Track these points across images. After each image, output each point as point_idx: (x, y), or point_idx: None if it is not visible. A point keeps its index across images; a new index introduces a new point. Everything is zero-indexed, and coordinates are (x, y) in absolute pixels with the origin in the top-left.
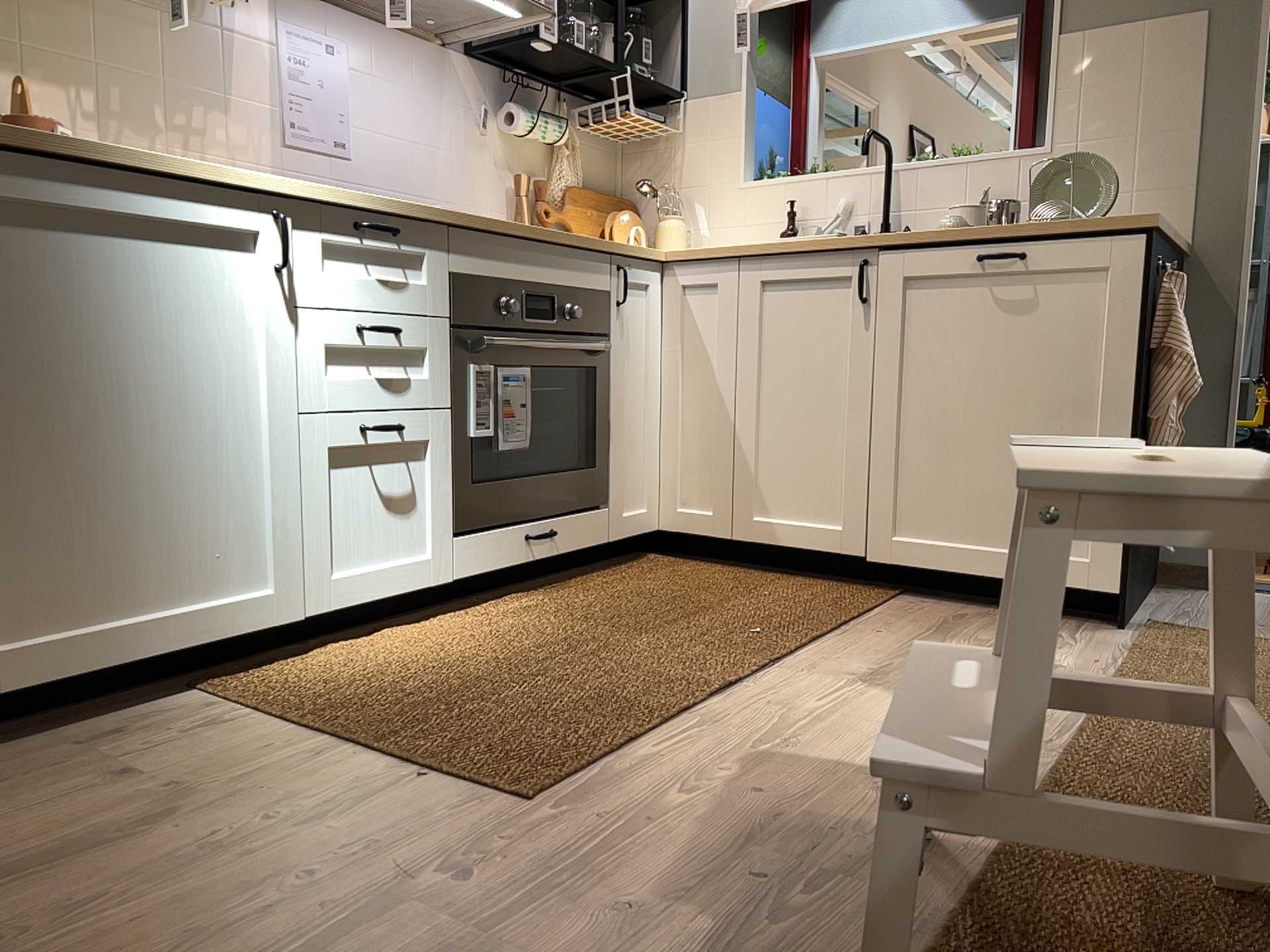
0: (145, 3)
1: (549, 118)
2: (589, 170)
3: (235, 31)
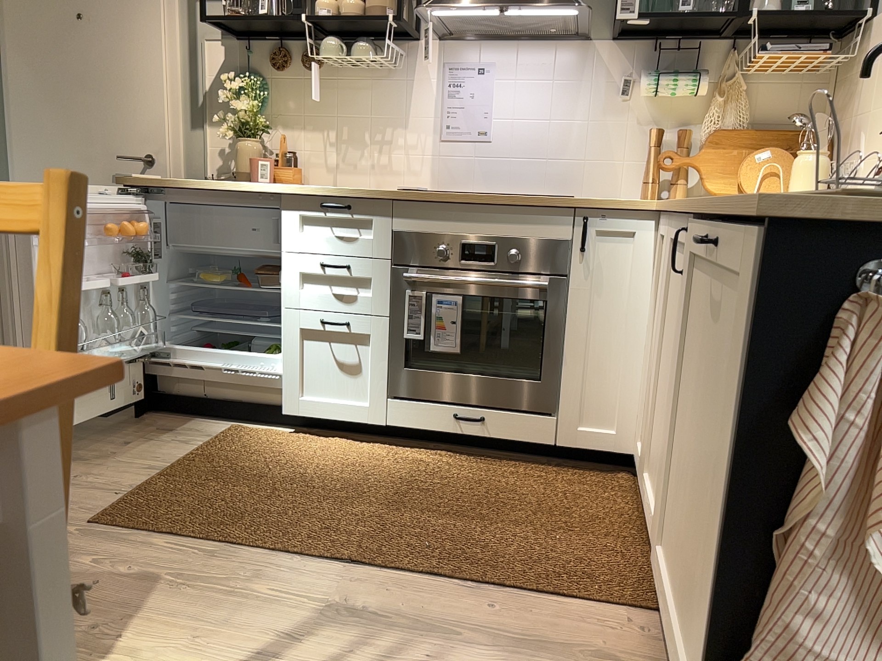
0: (360, 75)
1: (675, 76)
2: (772, 107)
3: (411, 76)
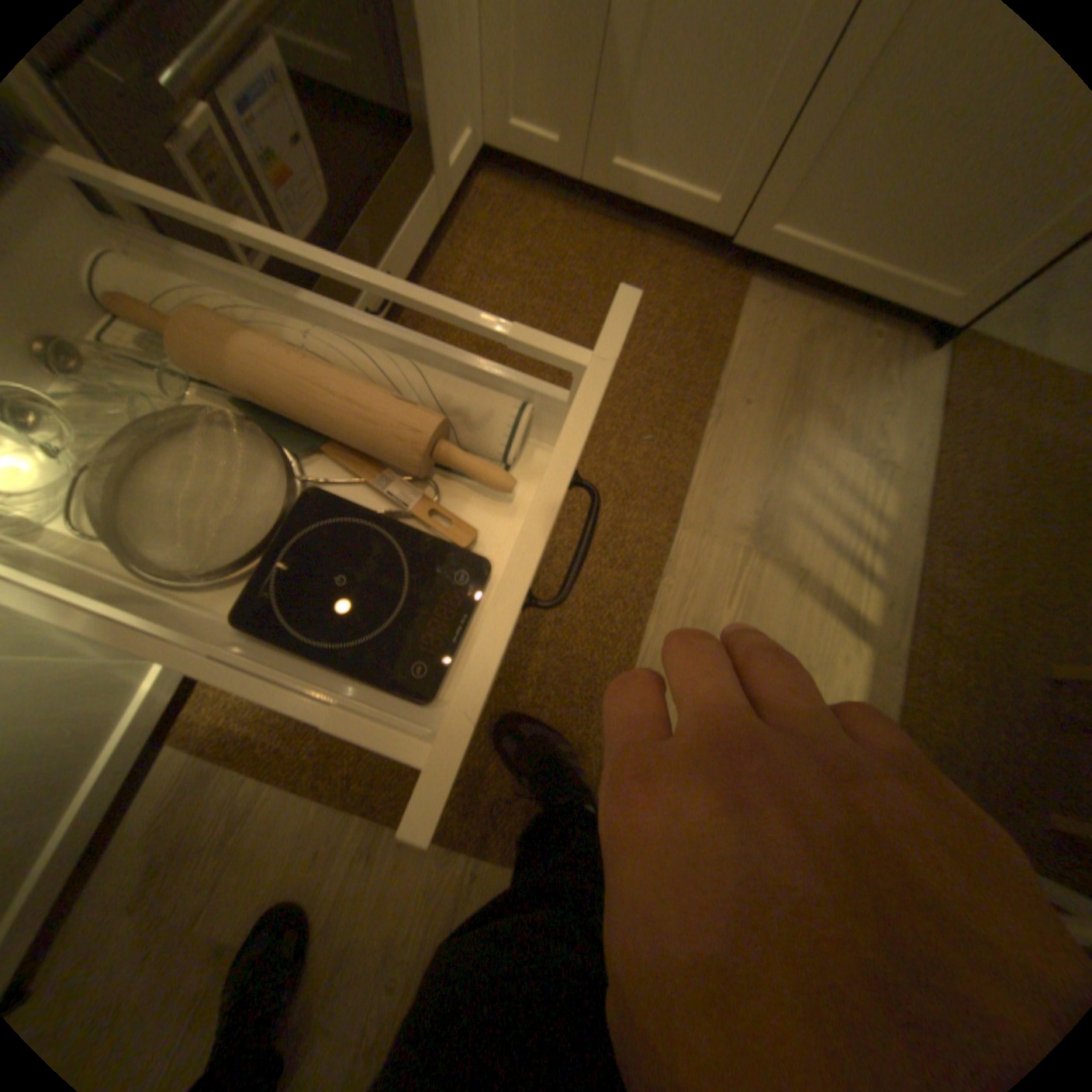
0: None
1: None
2: None
3: None
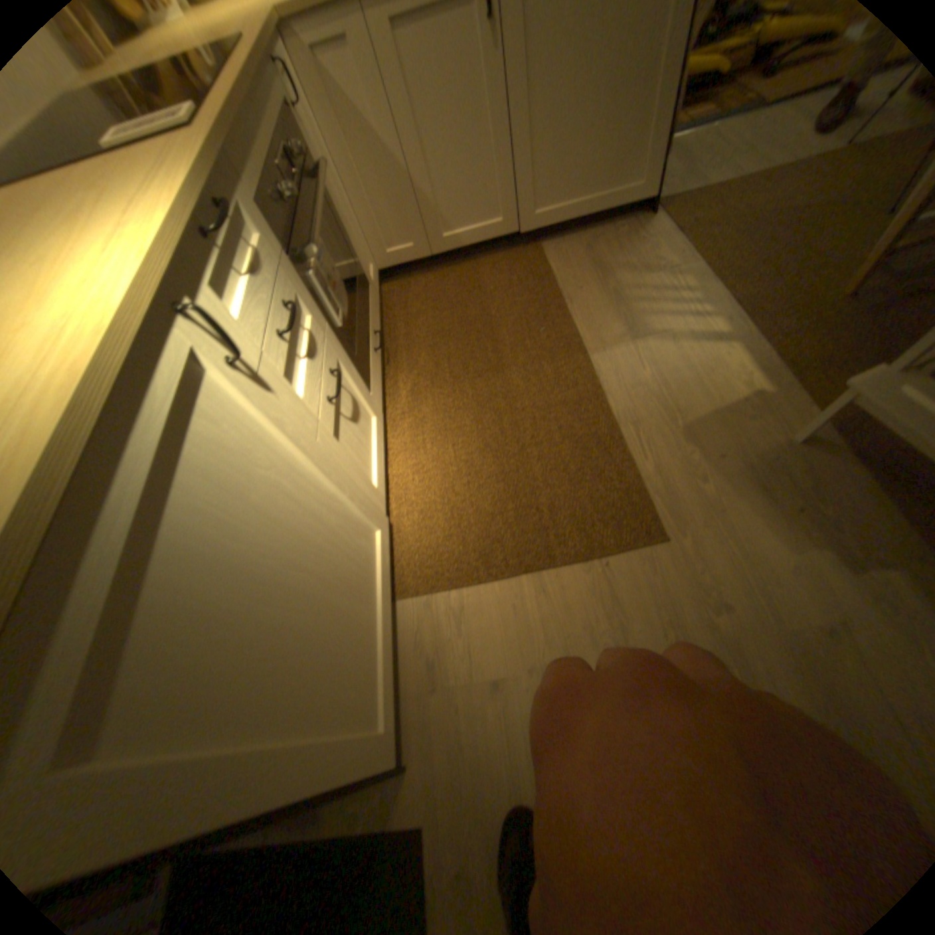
0: None
1: None
2: None
3: None
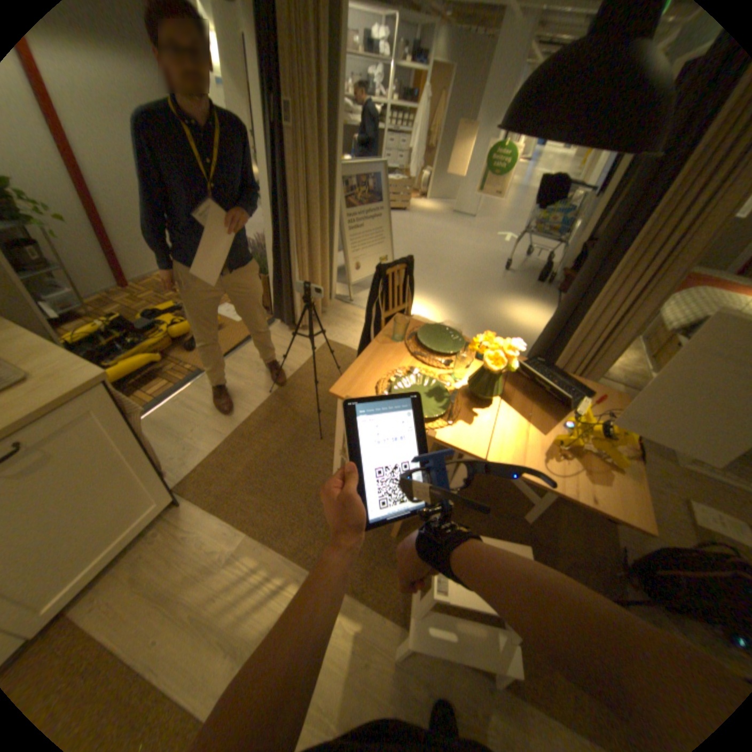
0: None
1: None
2: None
3: None
